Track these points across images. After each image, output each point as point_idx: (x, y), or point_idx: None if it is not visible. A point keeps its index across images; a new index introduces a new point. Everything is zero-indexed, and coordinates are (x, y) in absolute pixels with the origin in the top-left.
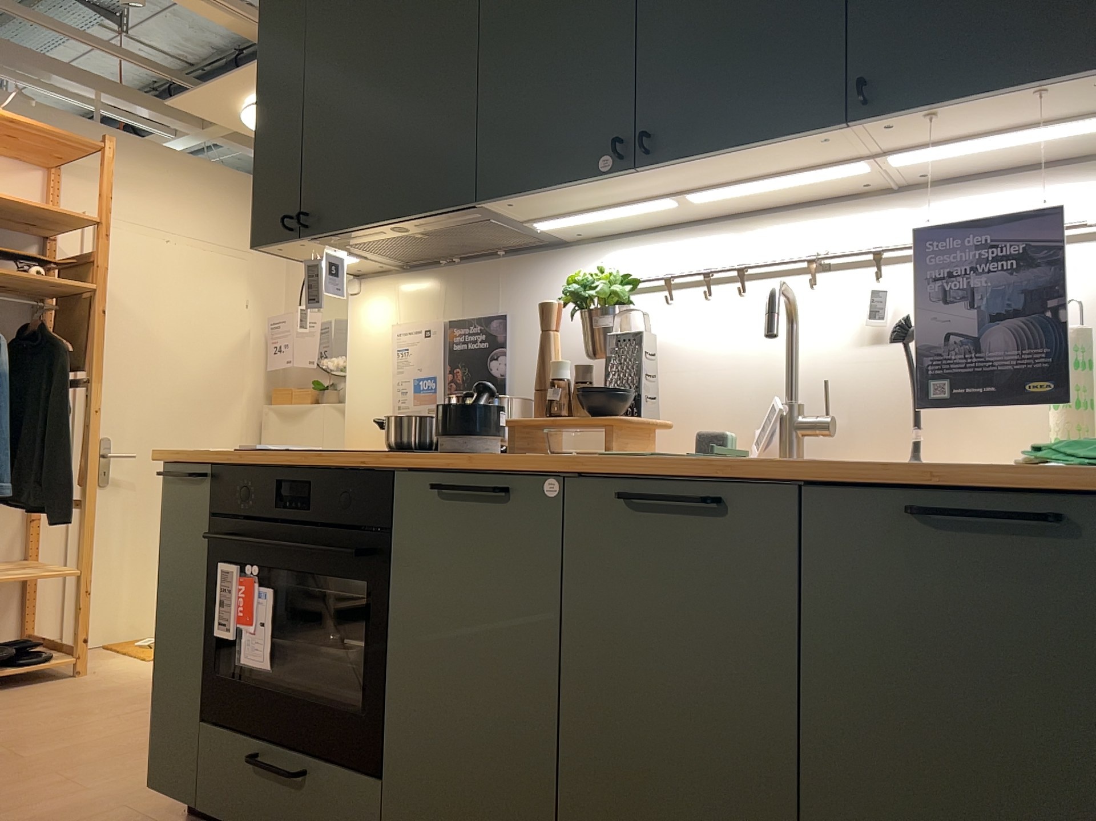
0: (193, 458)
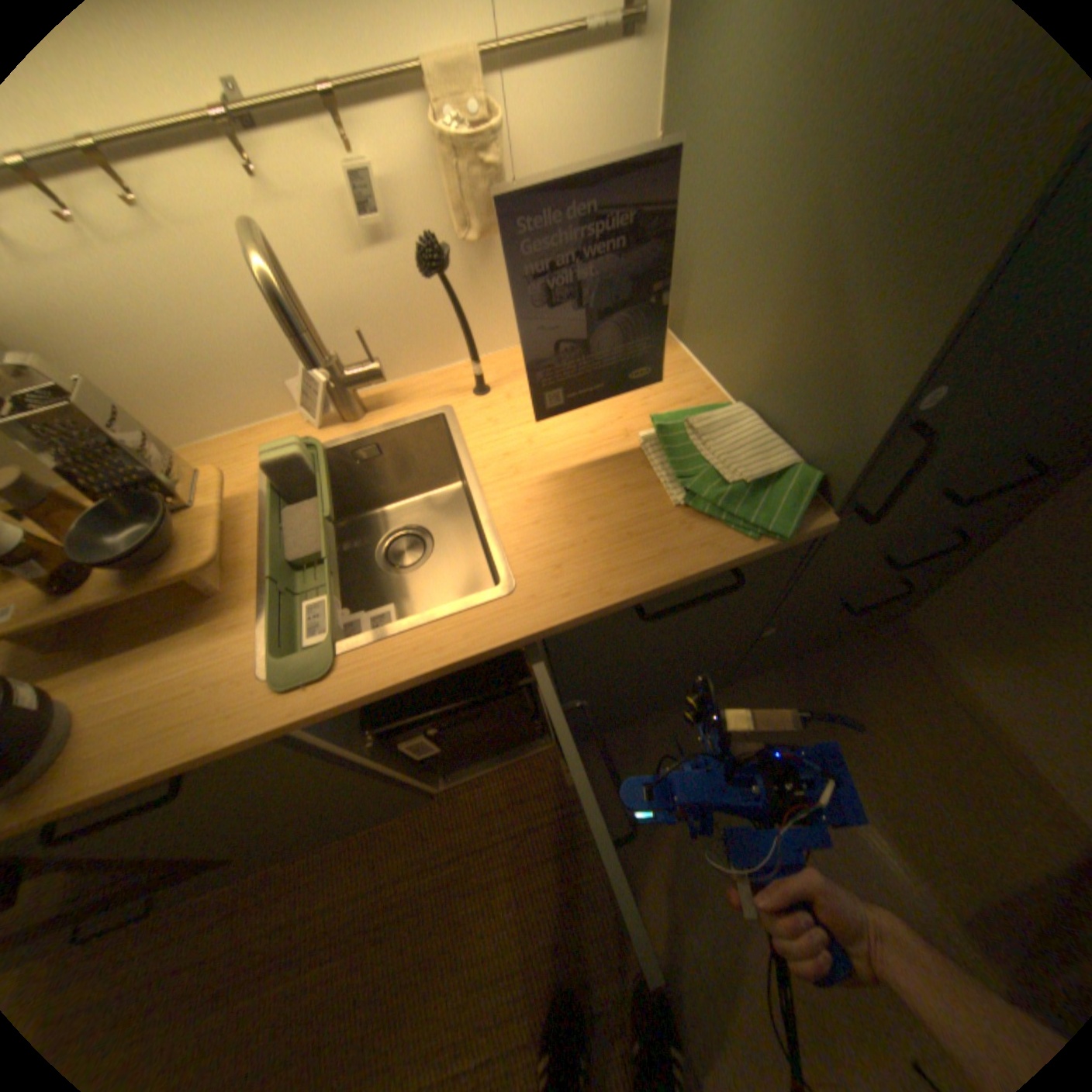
0: None
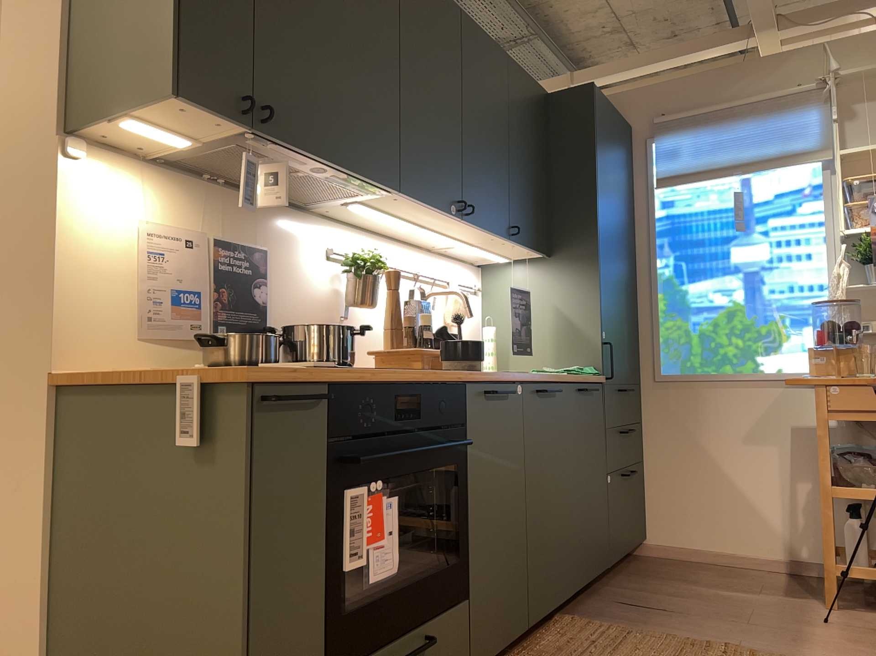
0: (311, 377)
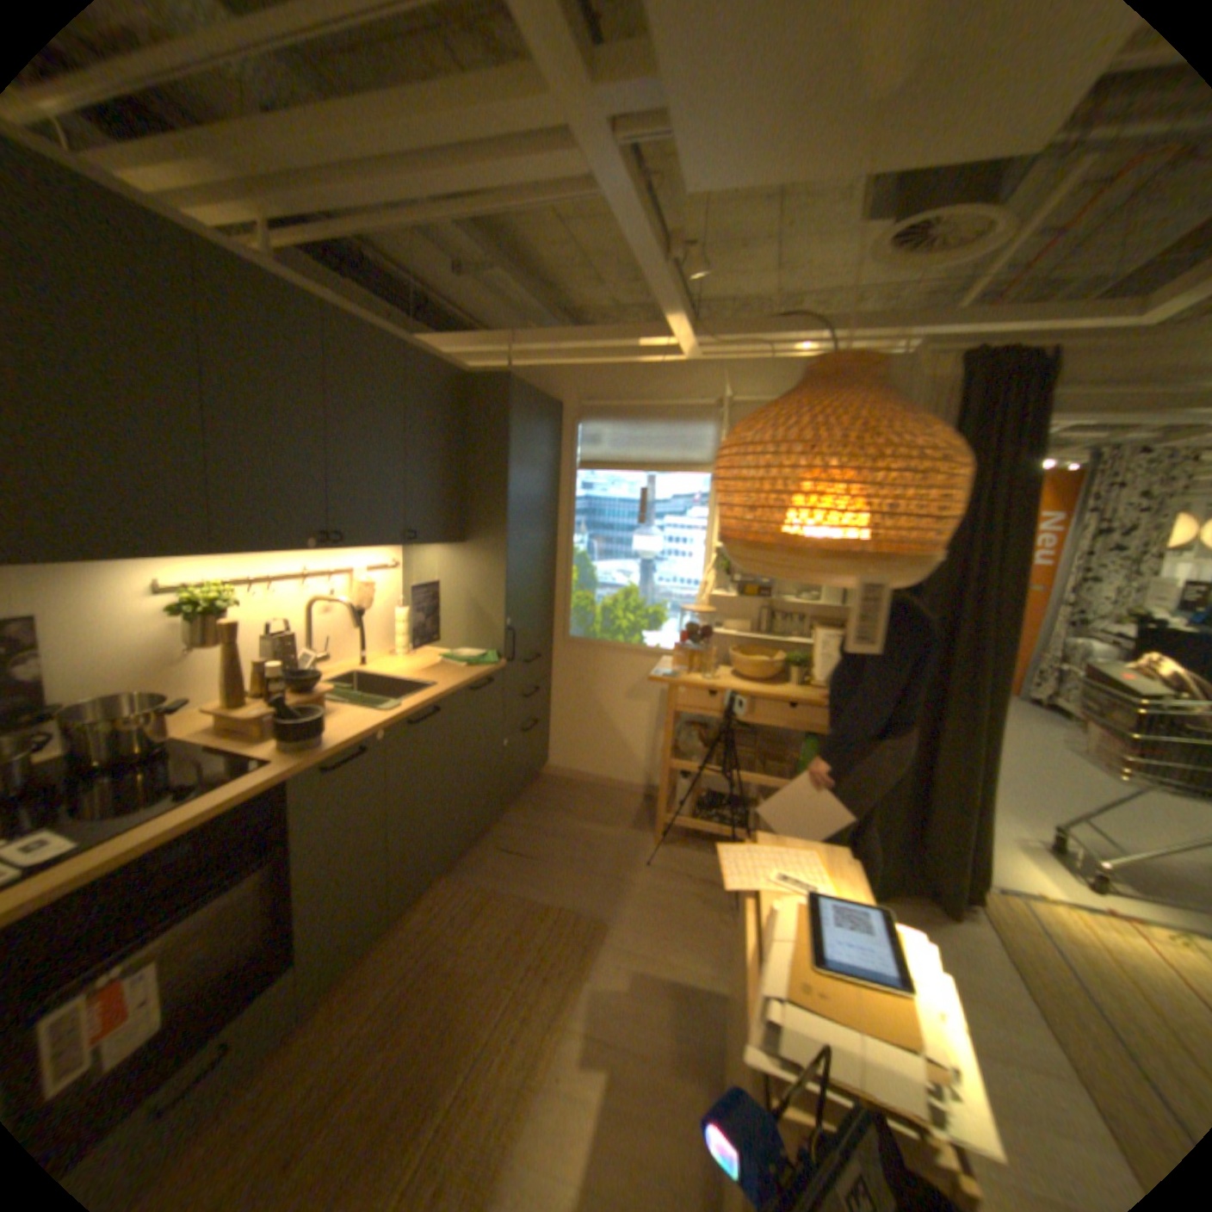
0: None
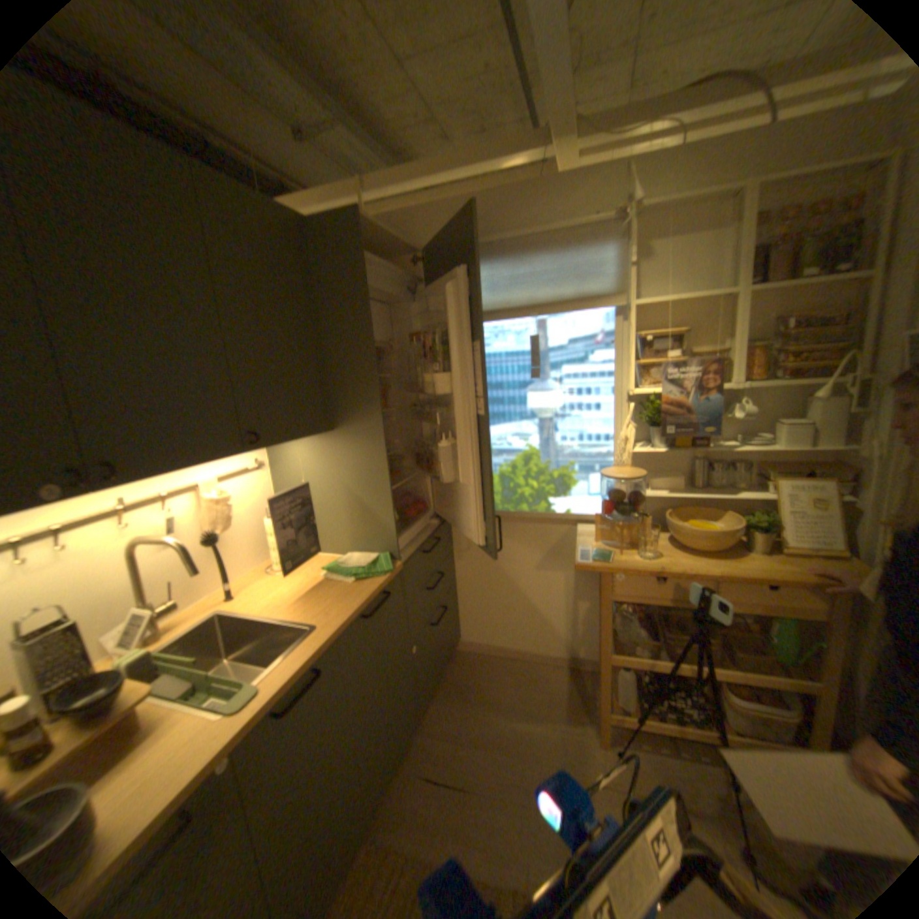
0: None
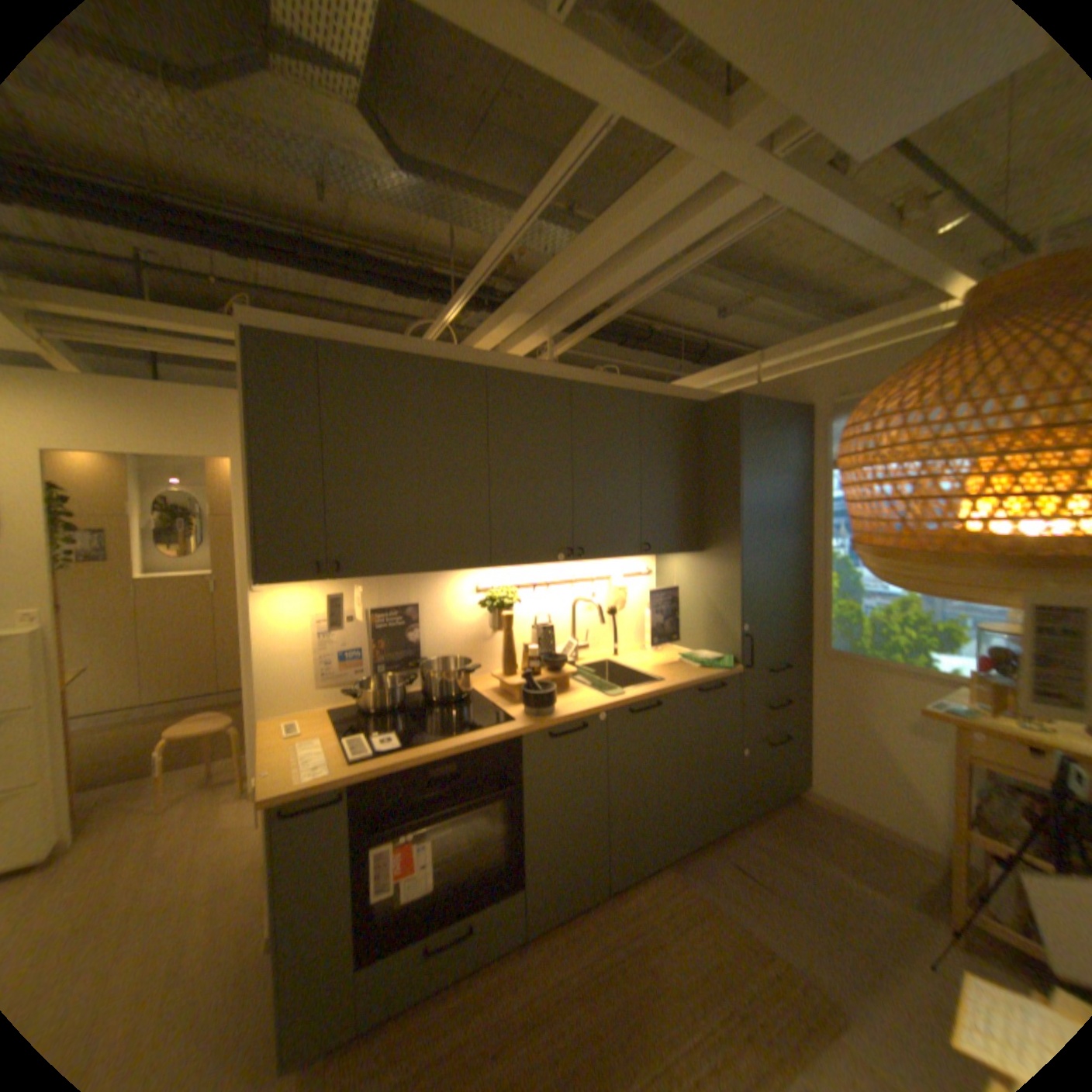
0: (326, 788)
